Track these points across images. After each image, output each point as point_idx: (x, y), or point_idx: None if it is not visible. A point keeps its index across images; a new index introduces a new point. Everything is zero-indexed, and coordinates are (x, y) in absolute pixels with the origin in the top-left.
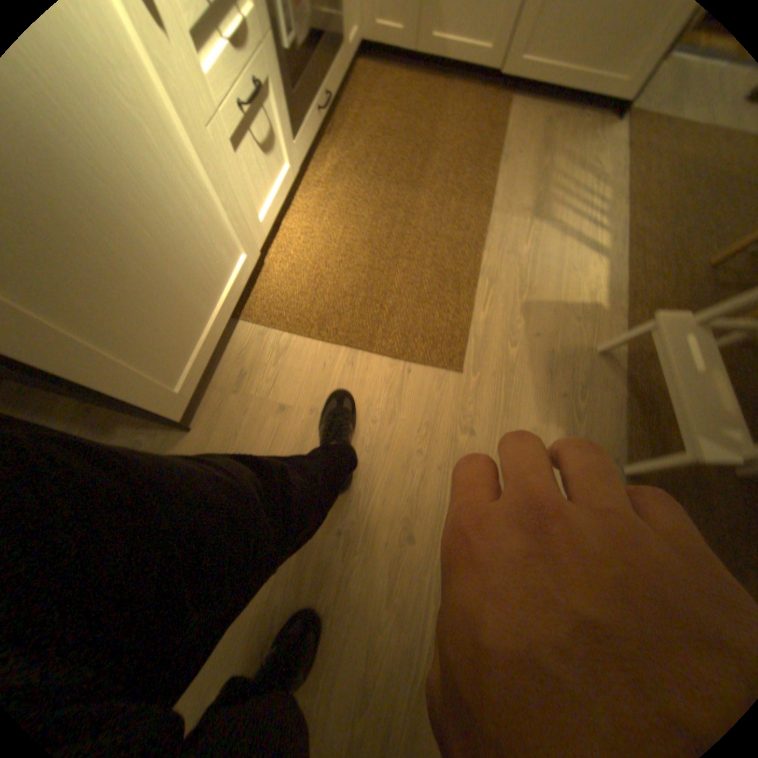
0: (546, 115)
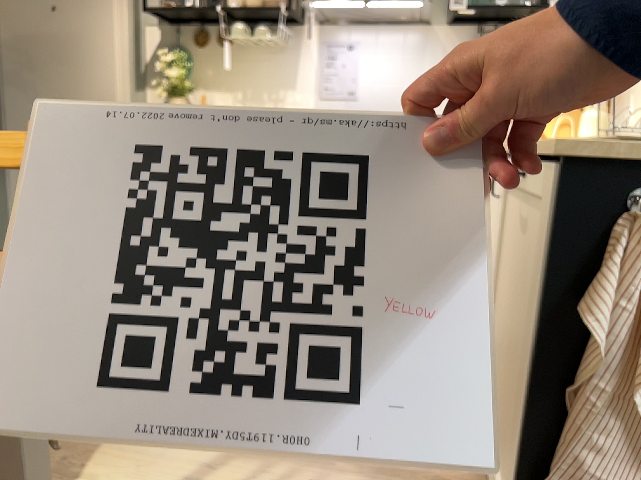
0: None
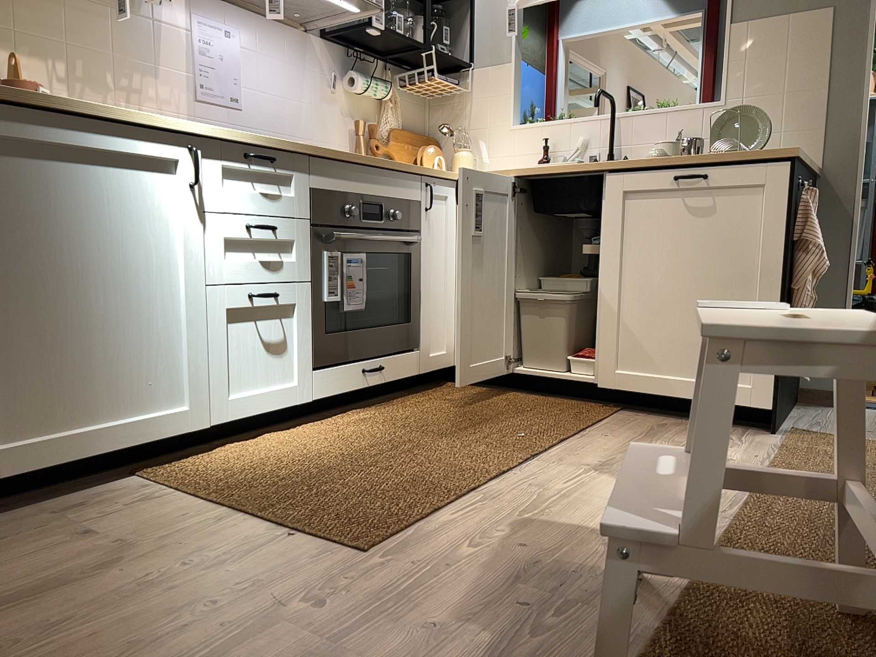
0: (662, 421)
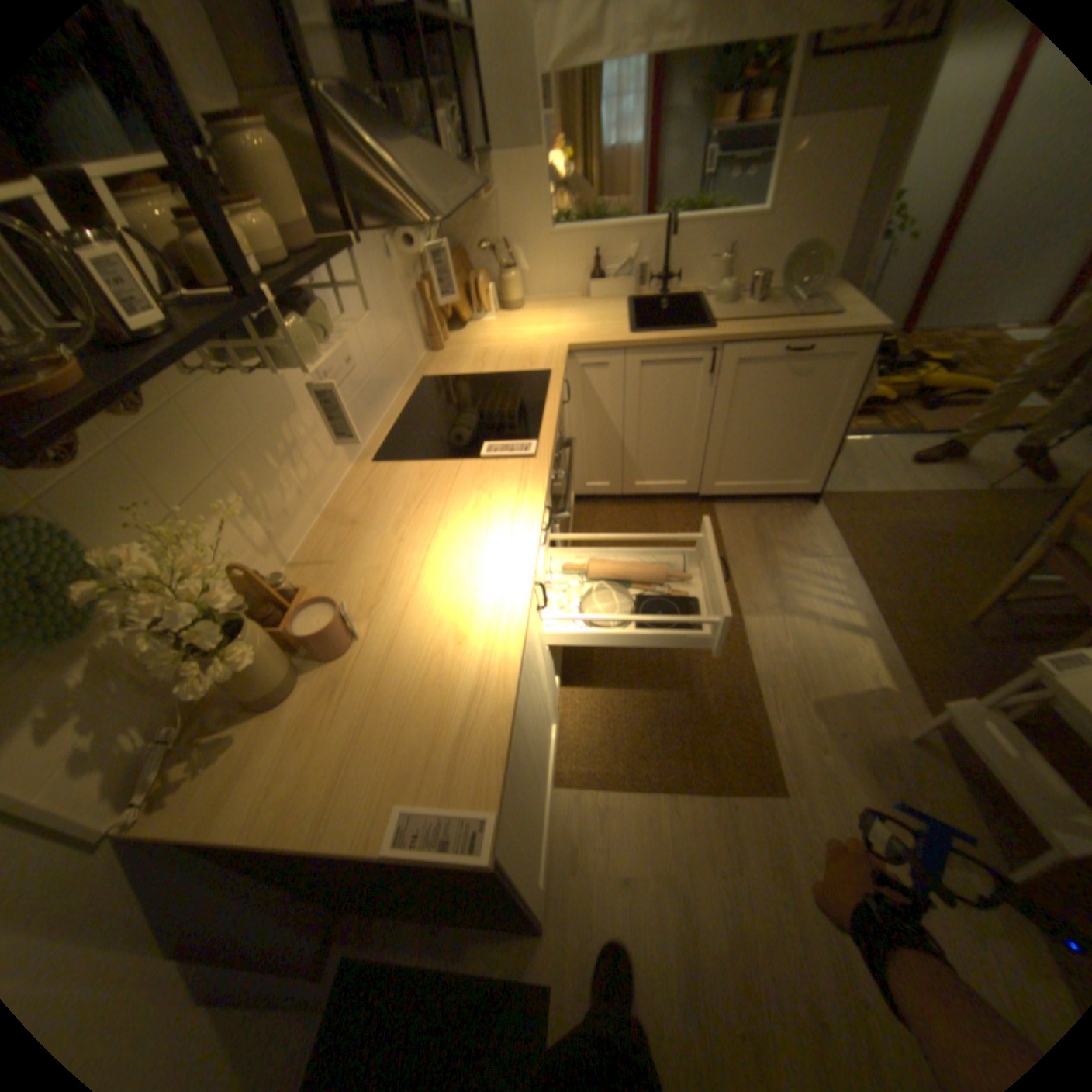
0: (753, 515)
